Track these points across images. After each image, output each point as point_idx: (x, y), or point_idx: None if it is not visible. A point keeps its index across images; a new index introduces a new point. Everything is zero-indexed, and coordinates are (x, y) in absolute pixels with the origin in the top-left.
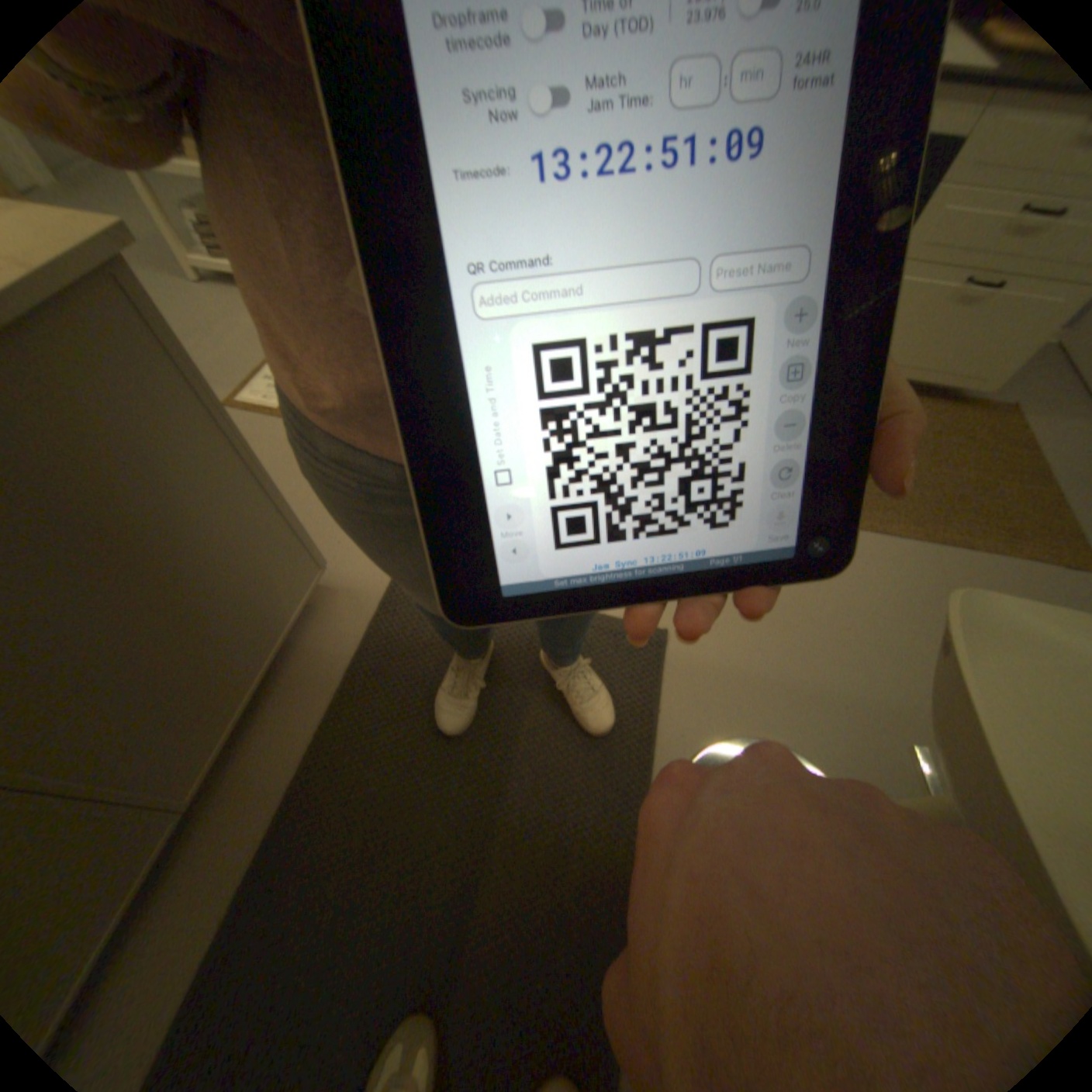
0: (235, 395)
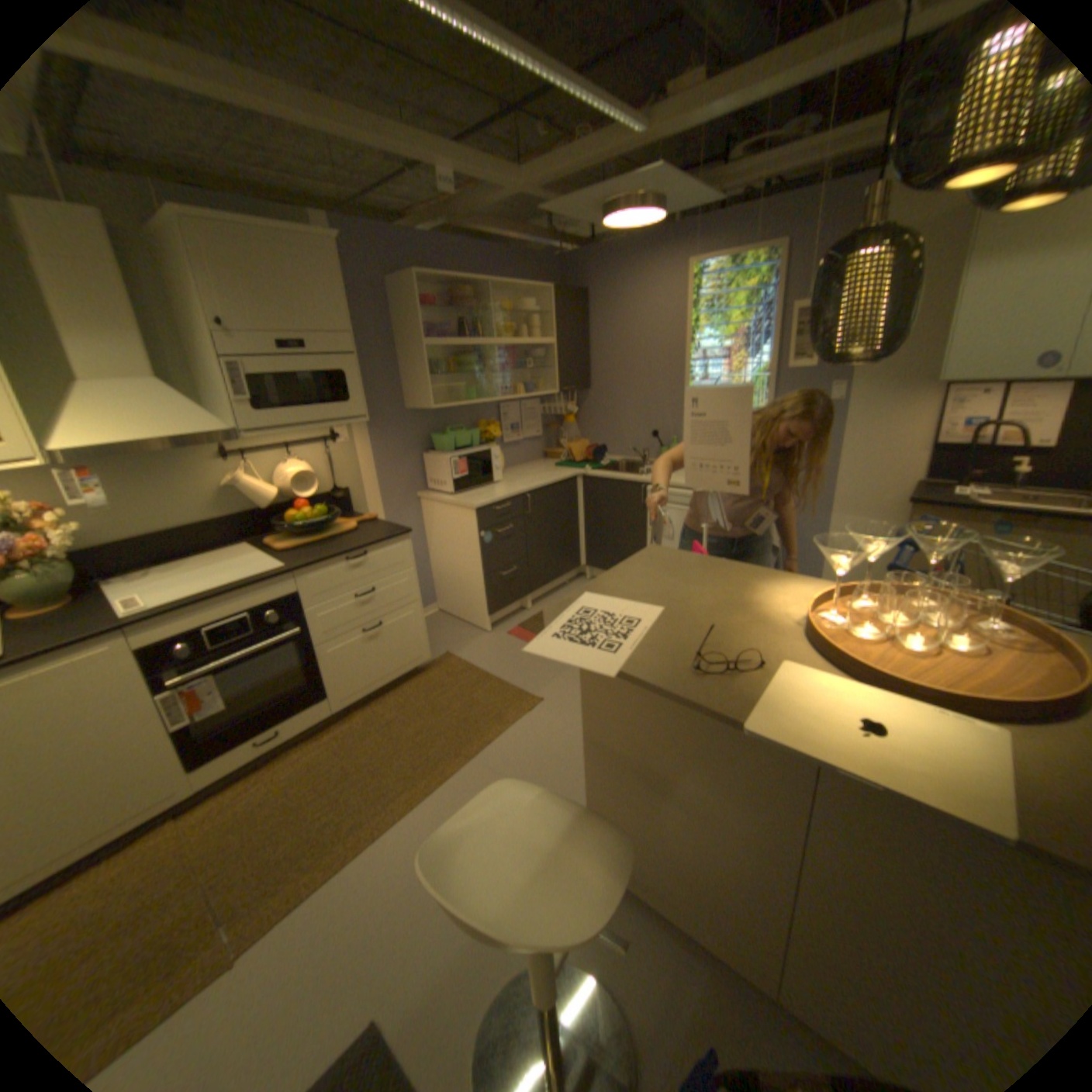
0: None
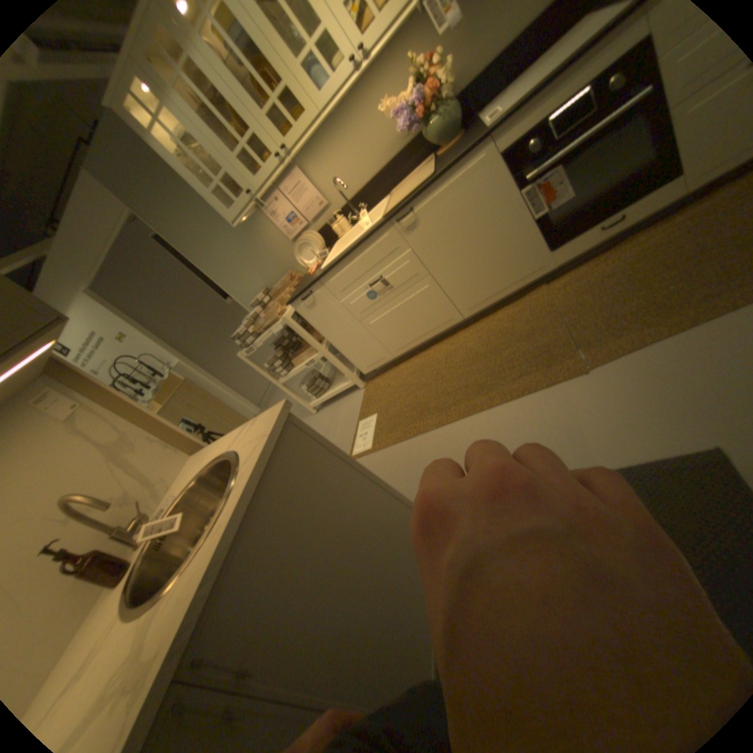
0: (353, 451)
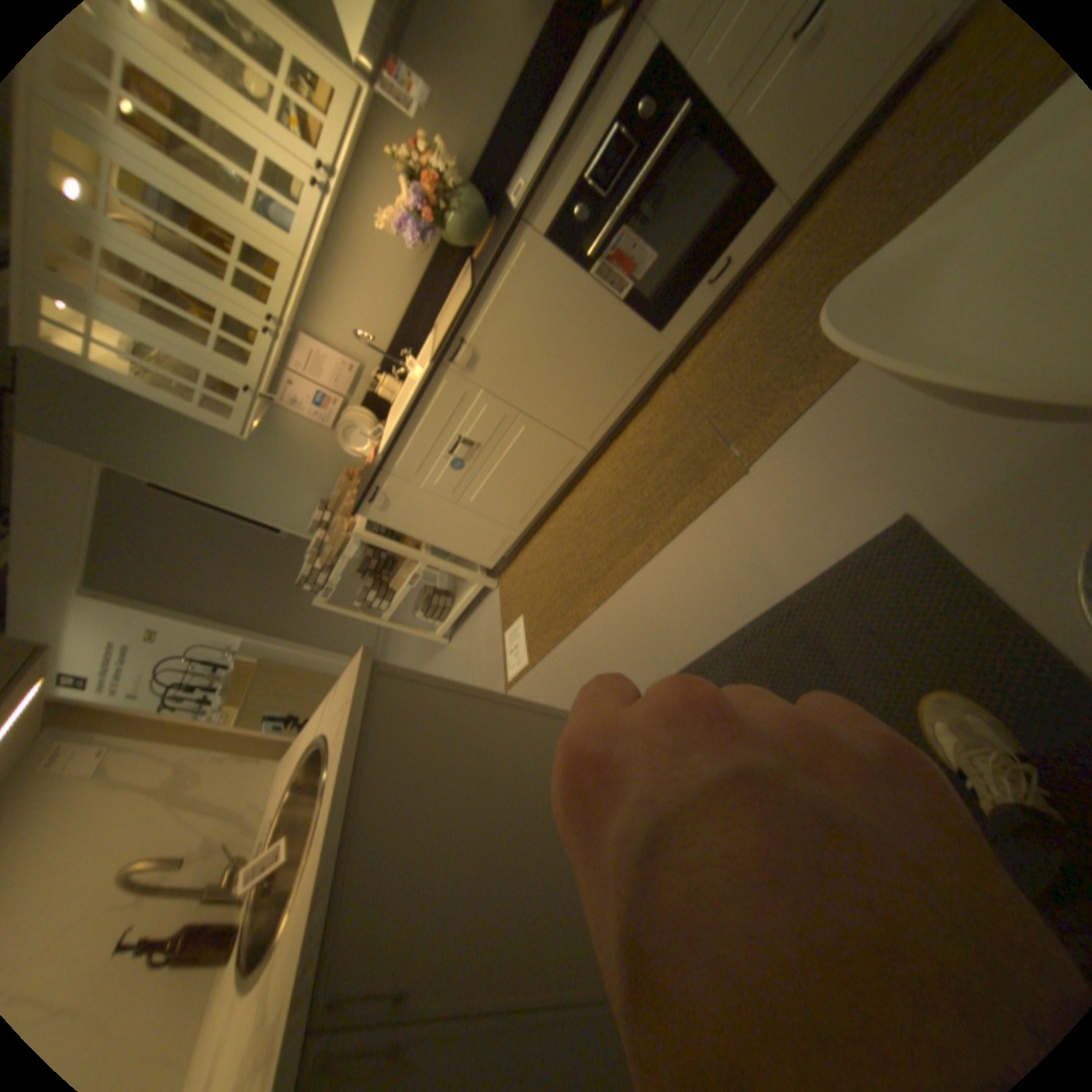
0: (509, 678)
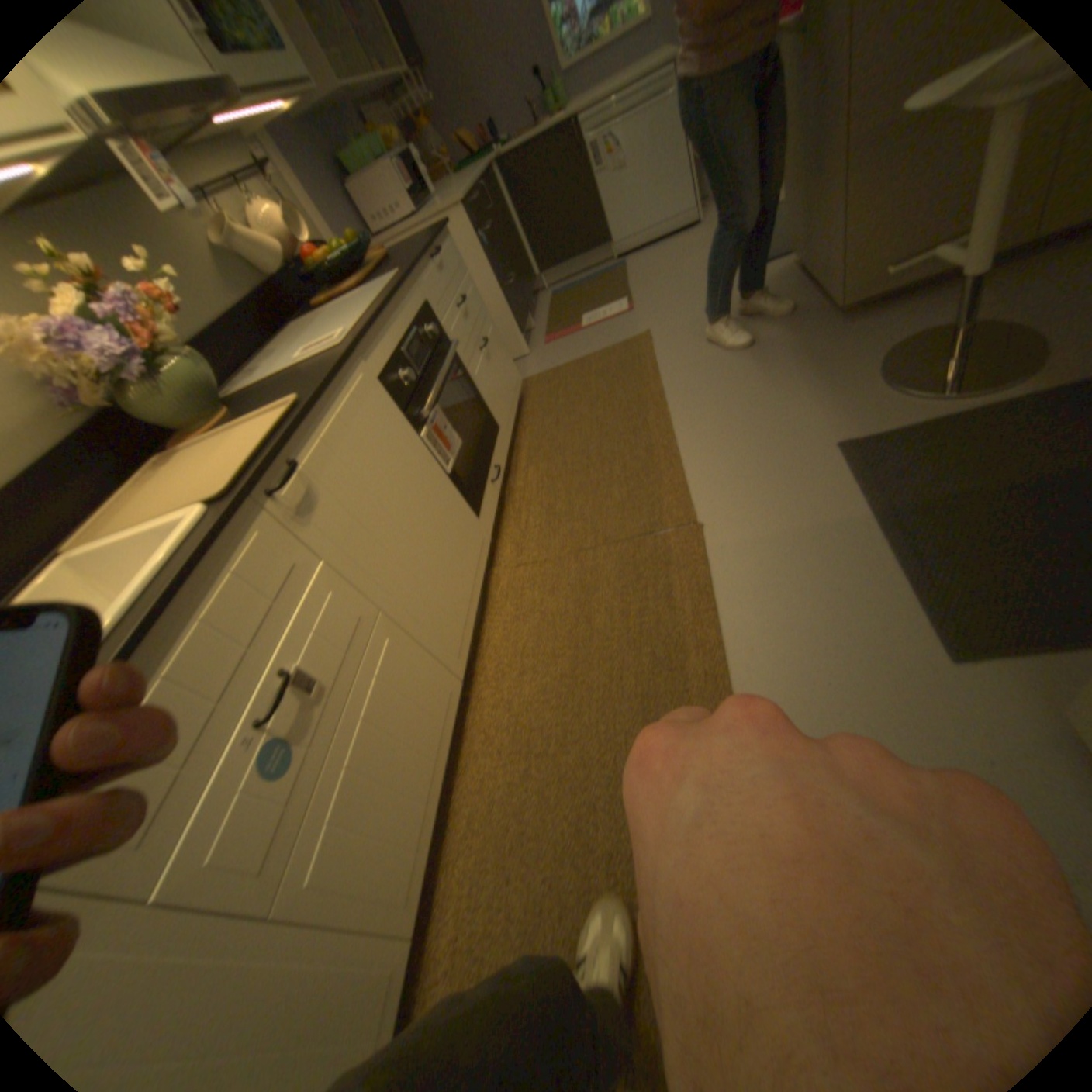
0: None
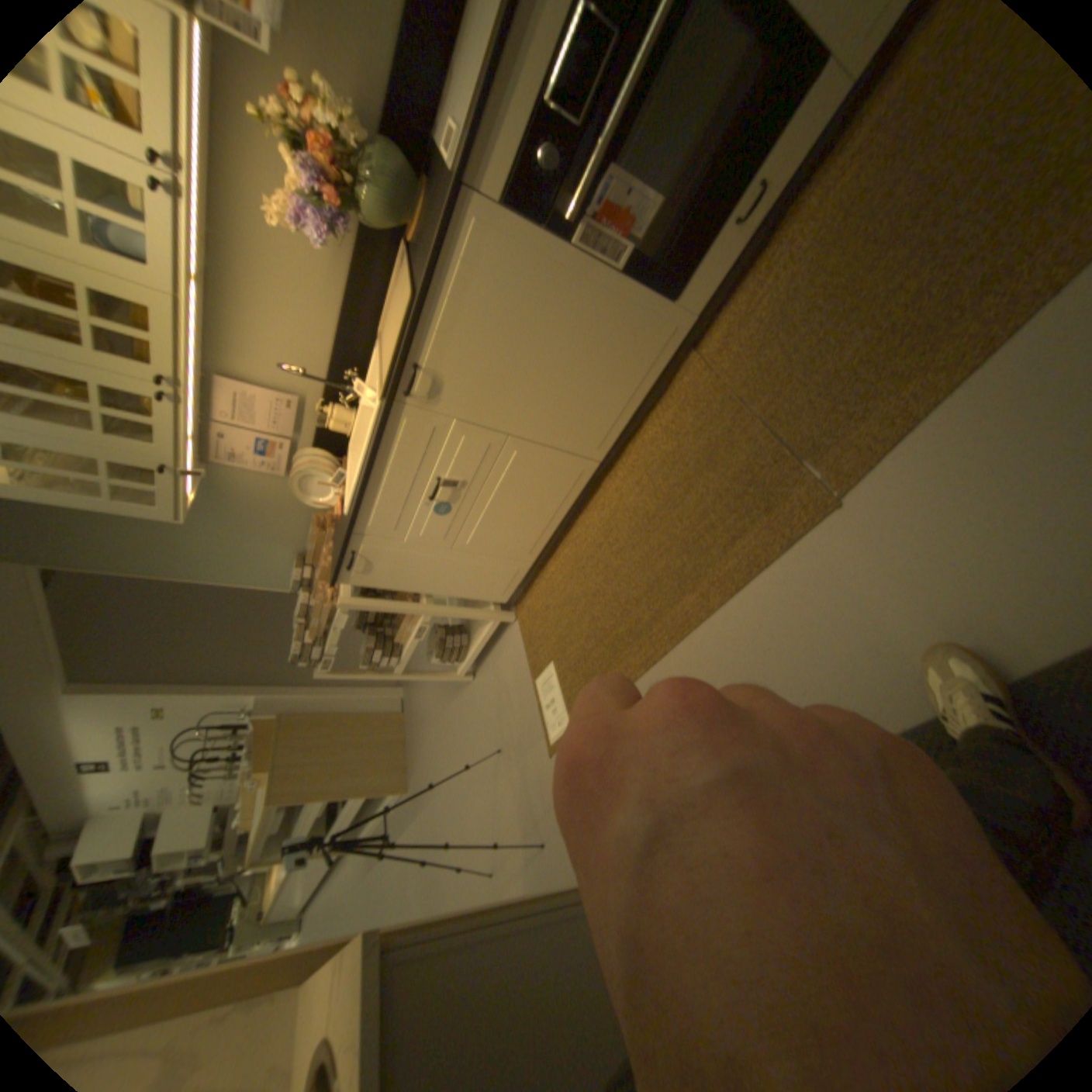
0: (550, 739)
